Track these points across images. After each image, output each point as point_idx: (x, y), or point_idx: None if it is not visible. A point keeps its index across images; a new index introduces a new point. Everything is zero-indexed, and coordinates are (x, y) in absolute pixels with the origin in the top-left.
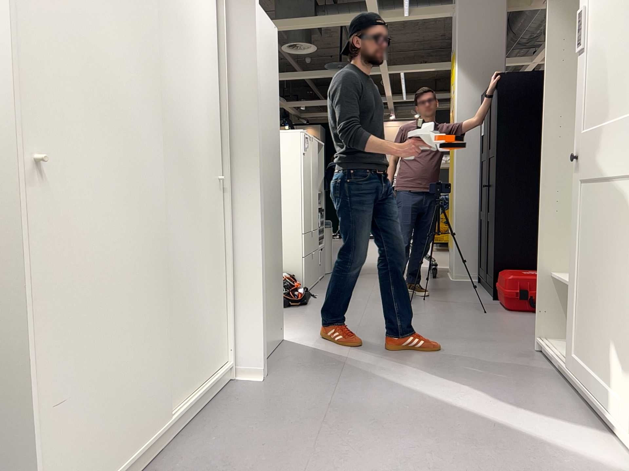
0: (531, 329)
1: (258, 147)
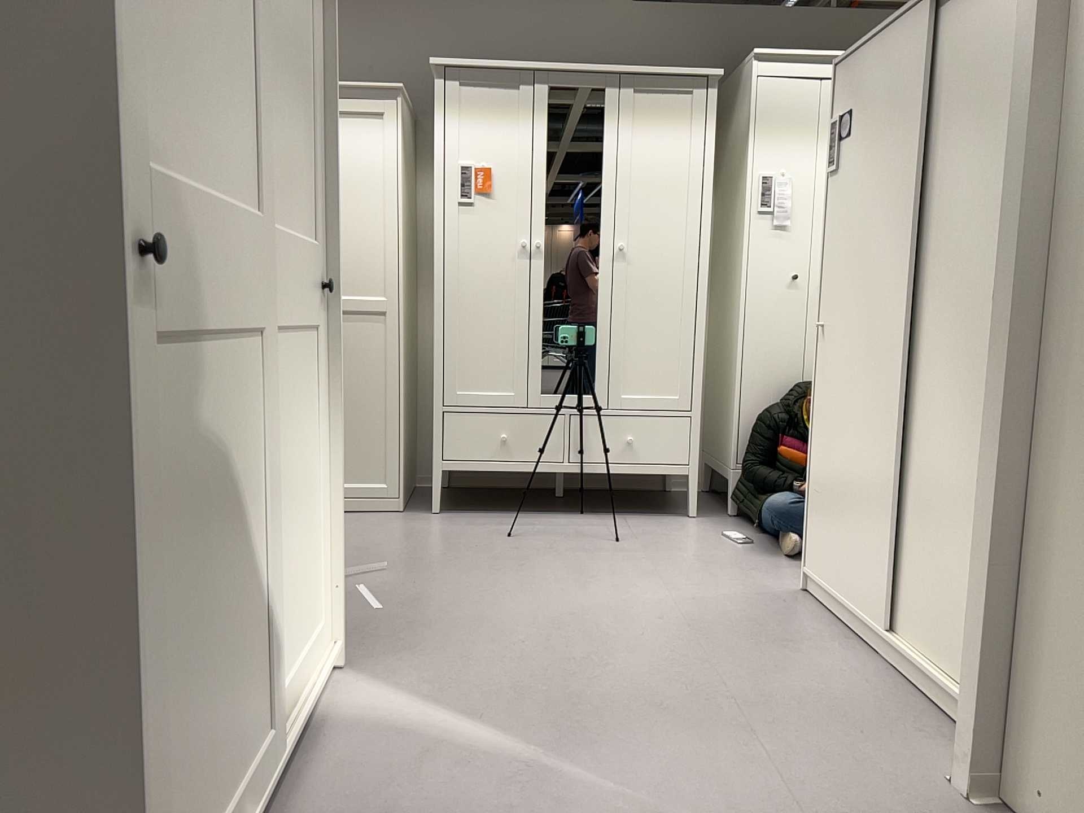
0: None
1: (1005, 255)
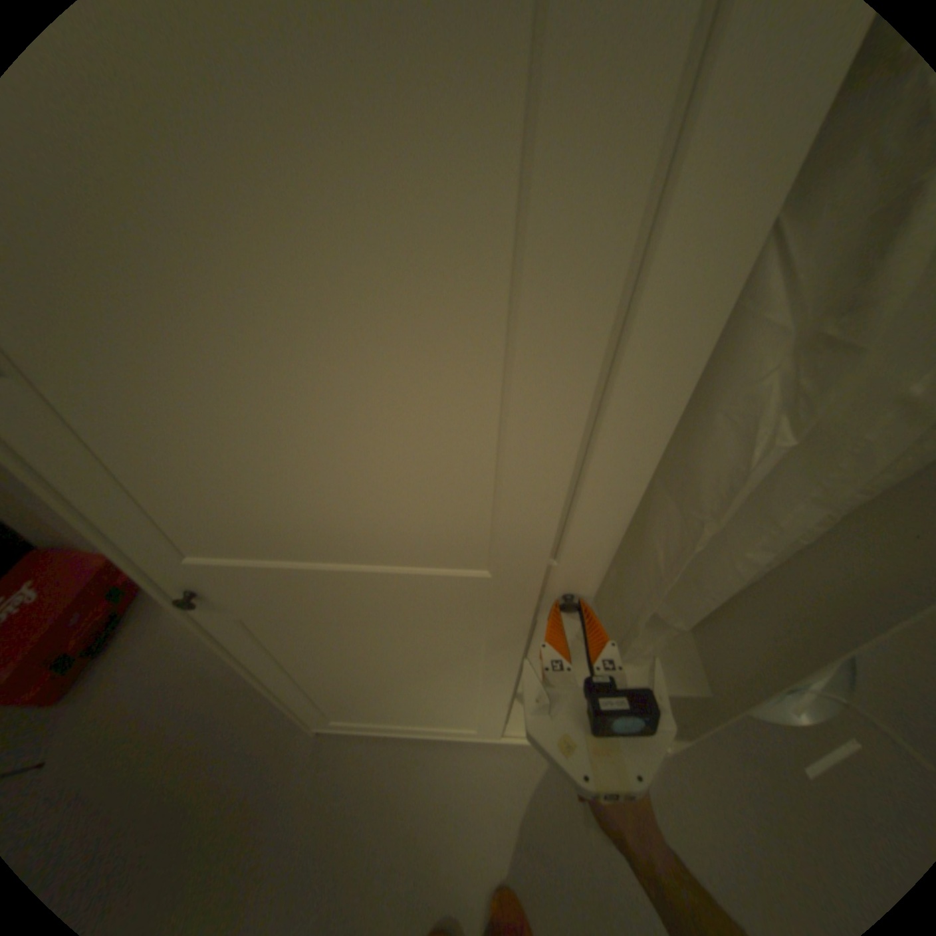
0: (202, 699)
1: None
